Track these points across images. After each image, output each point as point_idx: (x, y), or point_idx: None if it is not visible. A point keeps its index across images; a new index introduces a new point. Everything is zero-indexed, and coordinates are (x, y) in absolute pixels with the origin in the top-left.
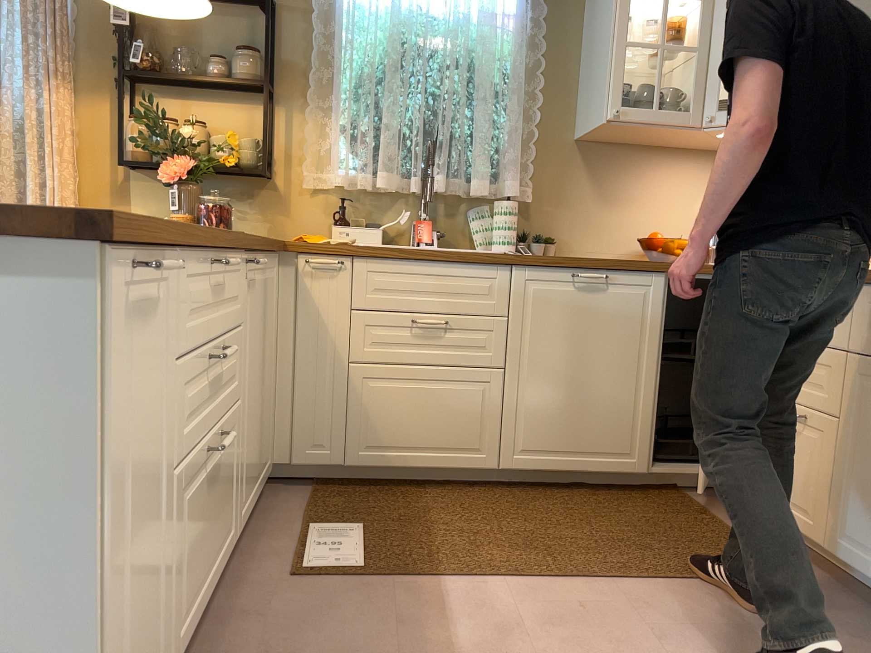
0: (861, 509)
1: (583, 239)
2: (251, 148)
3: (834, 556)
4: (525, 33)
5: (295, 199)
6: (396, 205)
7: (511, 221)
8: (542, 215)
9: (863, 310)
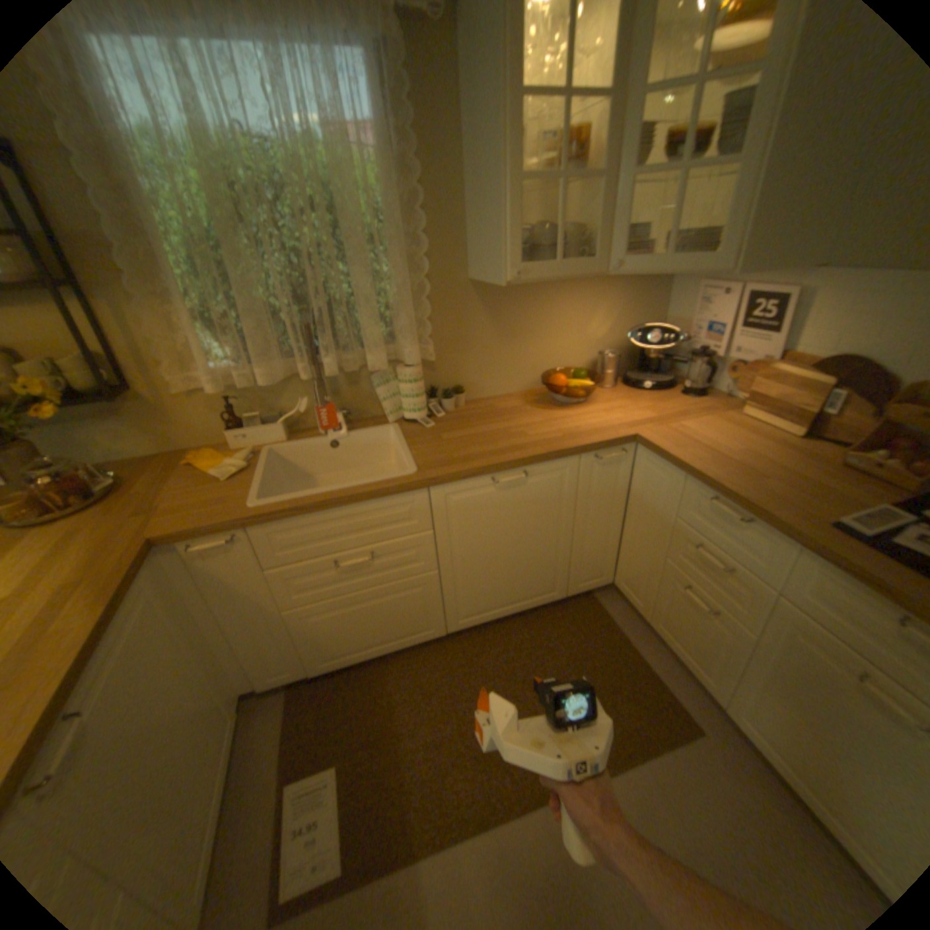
0: (772, 717)
1: (489, 379)
2: (76, 367)
3: (734, 722)
4: (391, 147)
5: (169, 405)
6: (291, 387)
7: (417, 390)
8: (446, 365)
9: (810, 571)
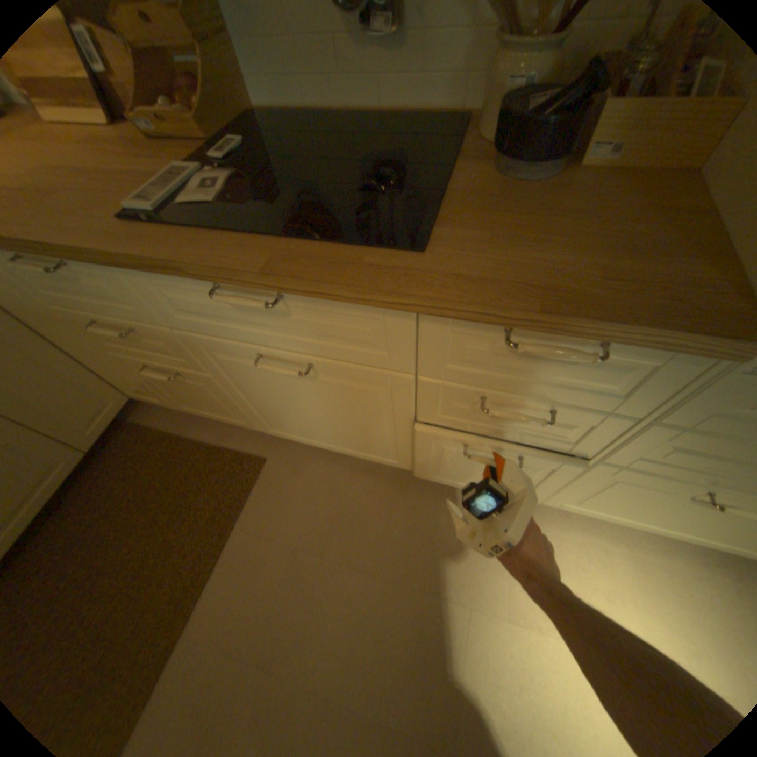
0: (275, 419)
1: None
2: None
3: (272, 434)
4: None
5: None
6: None
7: None
8: None
9: (147, 288)
